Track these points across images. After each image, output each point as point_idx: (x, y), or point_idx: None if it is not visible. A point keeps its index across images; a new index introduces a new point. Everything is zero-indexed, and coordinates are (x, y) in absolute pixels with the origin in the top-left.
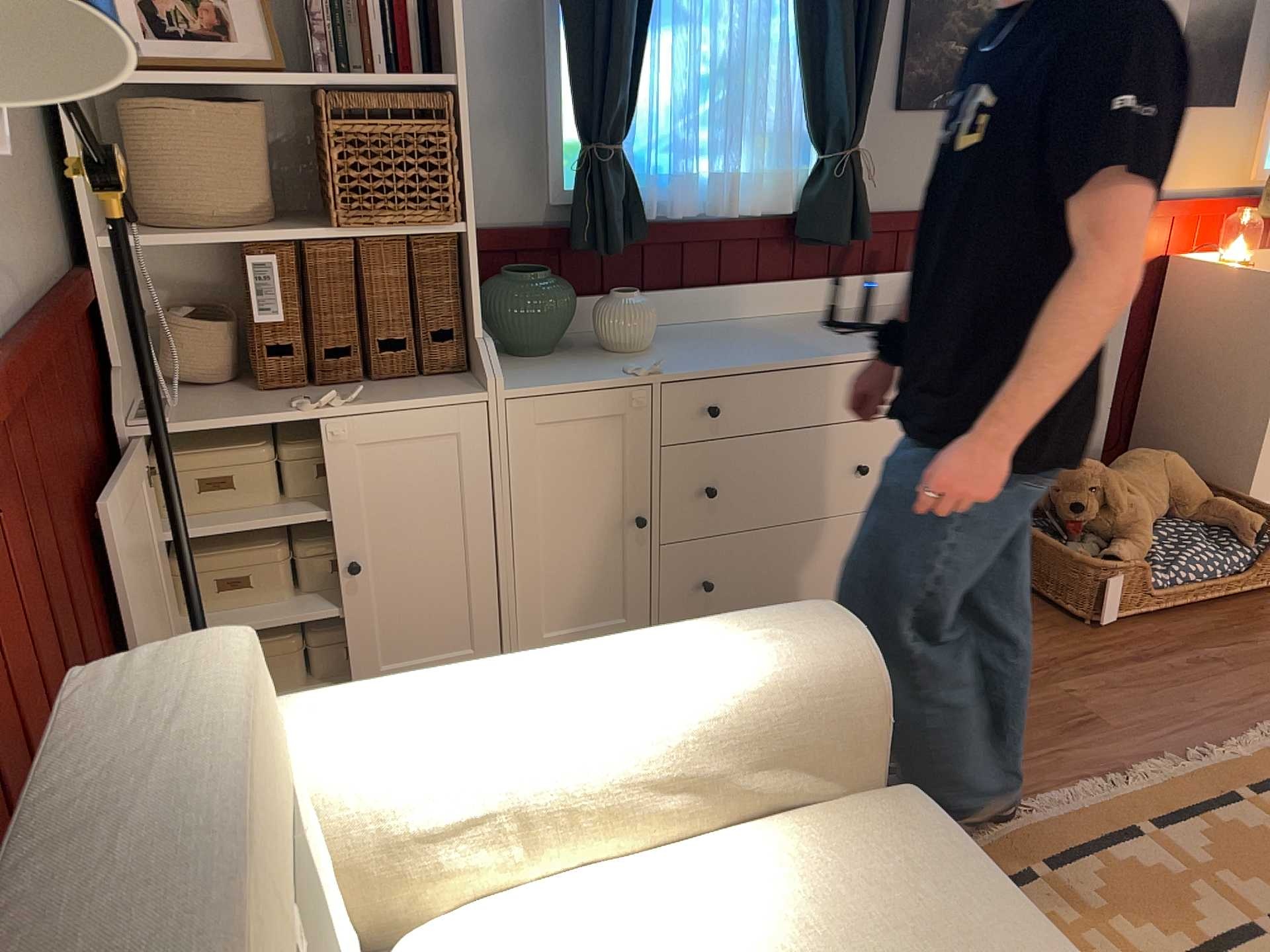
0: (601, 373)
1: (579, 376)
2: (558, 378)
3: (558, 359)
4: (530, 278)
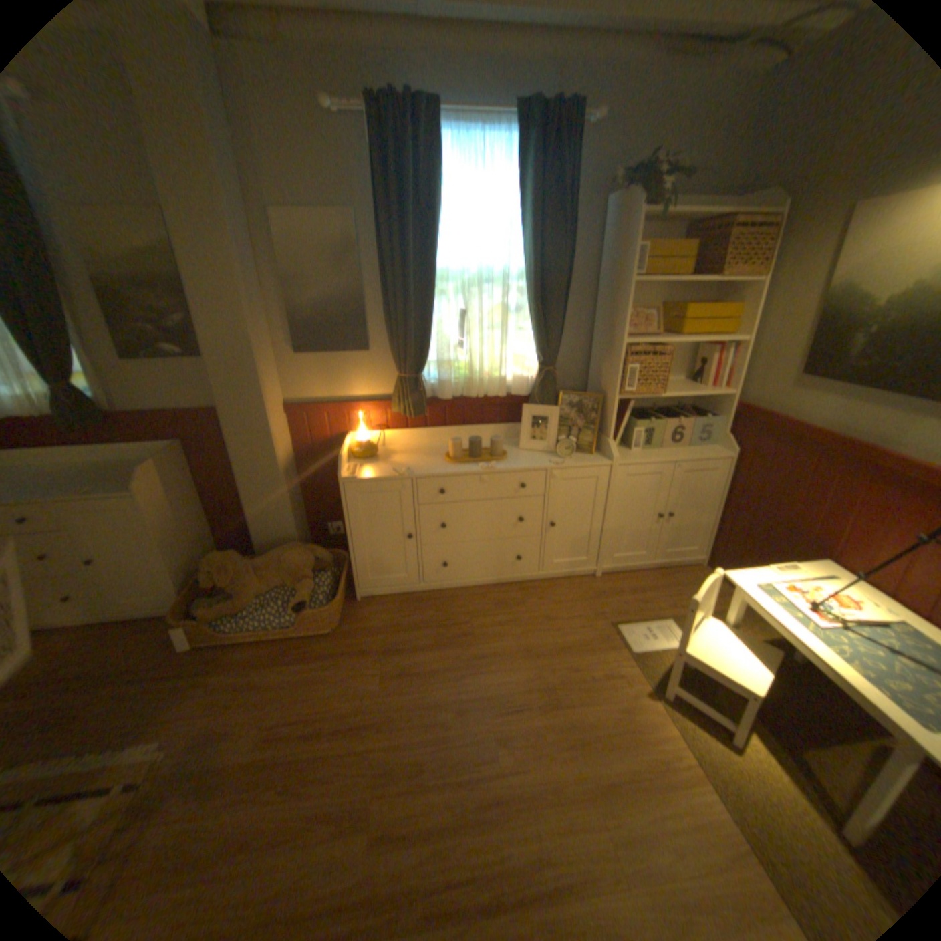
0: None
1: None
2: None
3: None
4: None
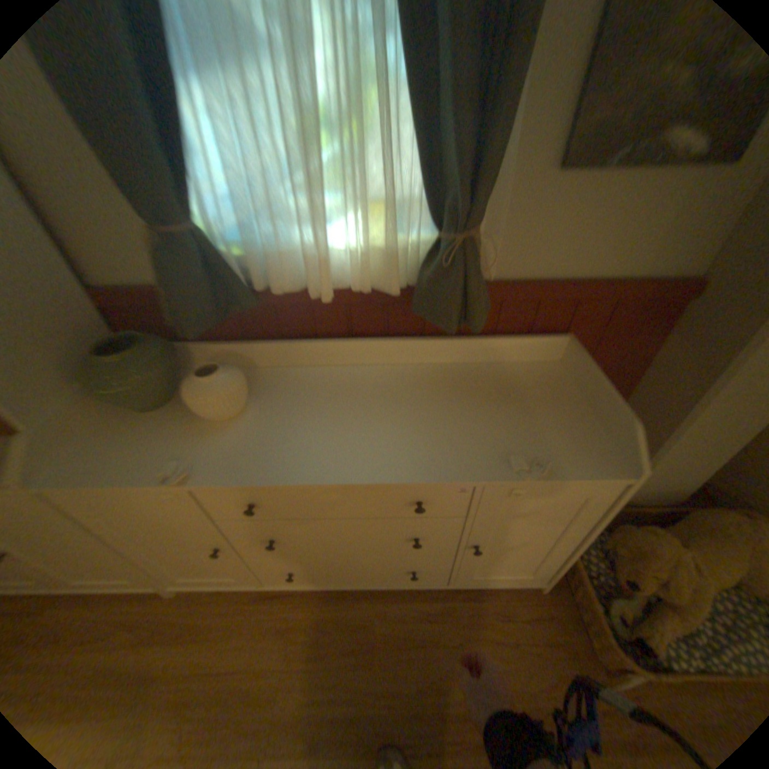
0: (144, 467)
1: (123, 468)
2: (102, 469)
3: (153, 421)
4: (105, 360)
